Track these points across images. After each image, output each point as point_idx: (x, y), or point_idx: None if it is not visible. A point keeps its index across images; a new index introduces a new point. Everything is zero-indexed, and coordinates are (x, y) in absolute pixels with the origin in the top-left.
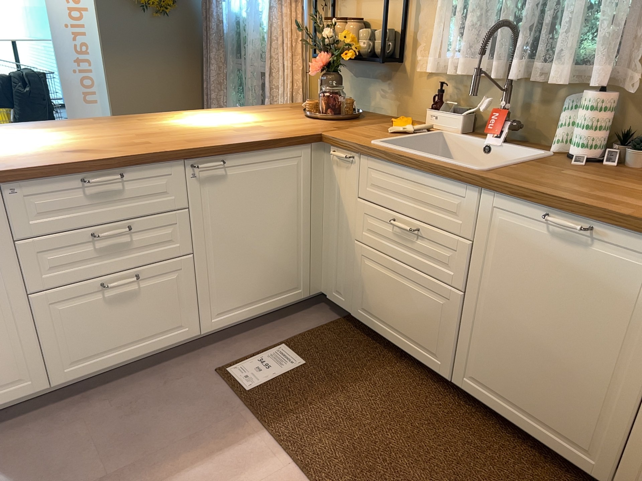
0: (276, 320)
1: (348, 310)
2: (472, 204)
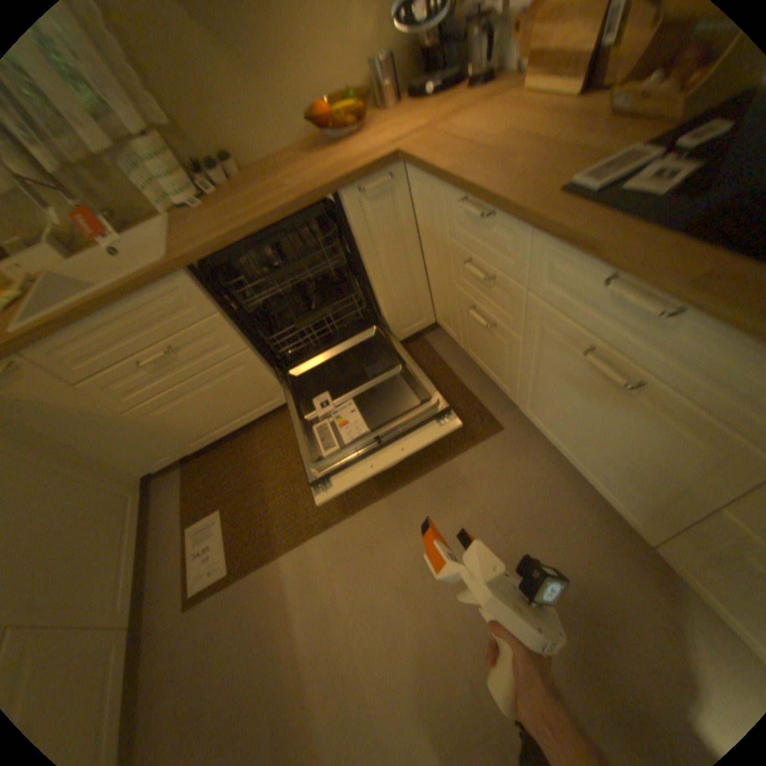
0: (146, 533)
1: (181, 457)
2: (190, 287)
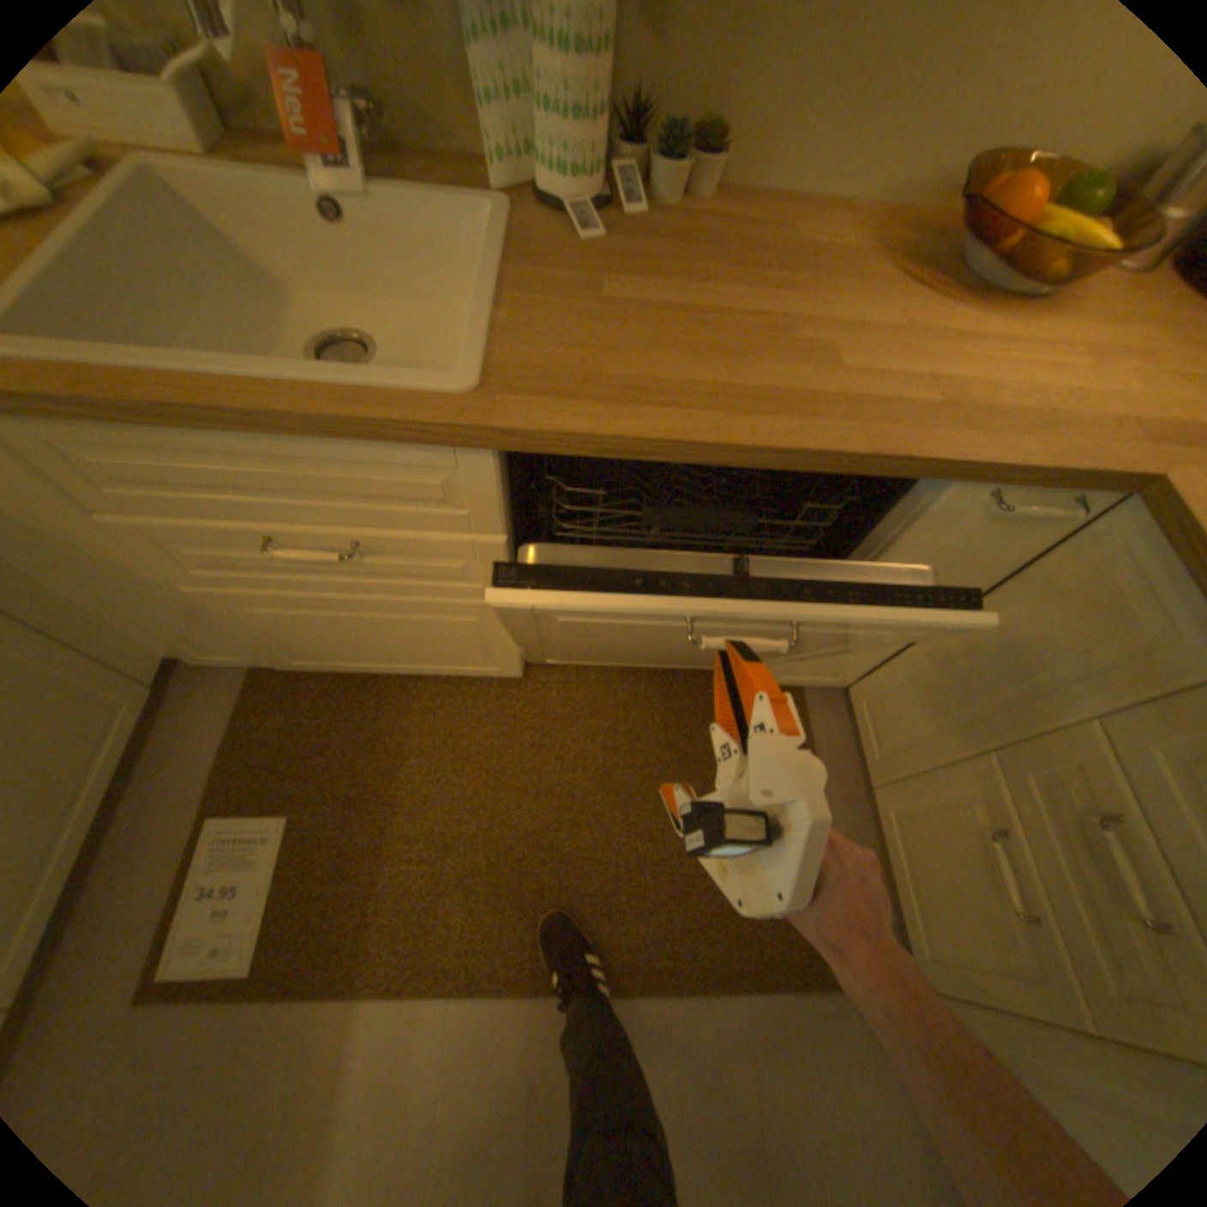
0: (130, 777)
1: (261, 666)
2: (484, 478)
